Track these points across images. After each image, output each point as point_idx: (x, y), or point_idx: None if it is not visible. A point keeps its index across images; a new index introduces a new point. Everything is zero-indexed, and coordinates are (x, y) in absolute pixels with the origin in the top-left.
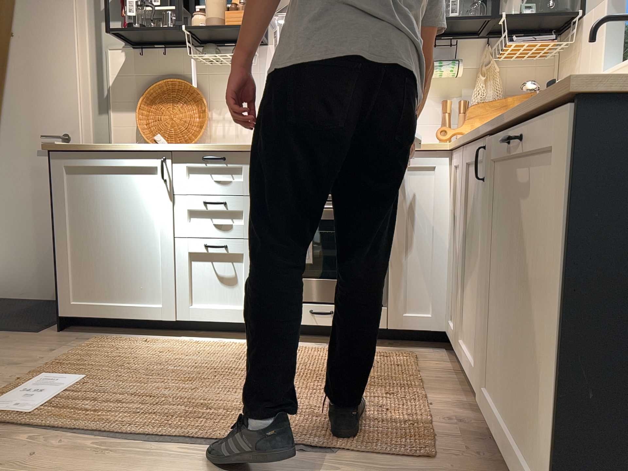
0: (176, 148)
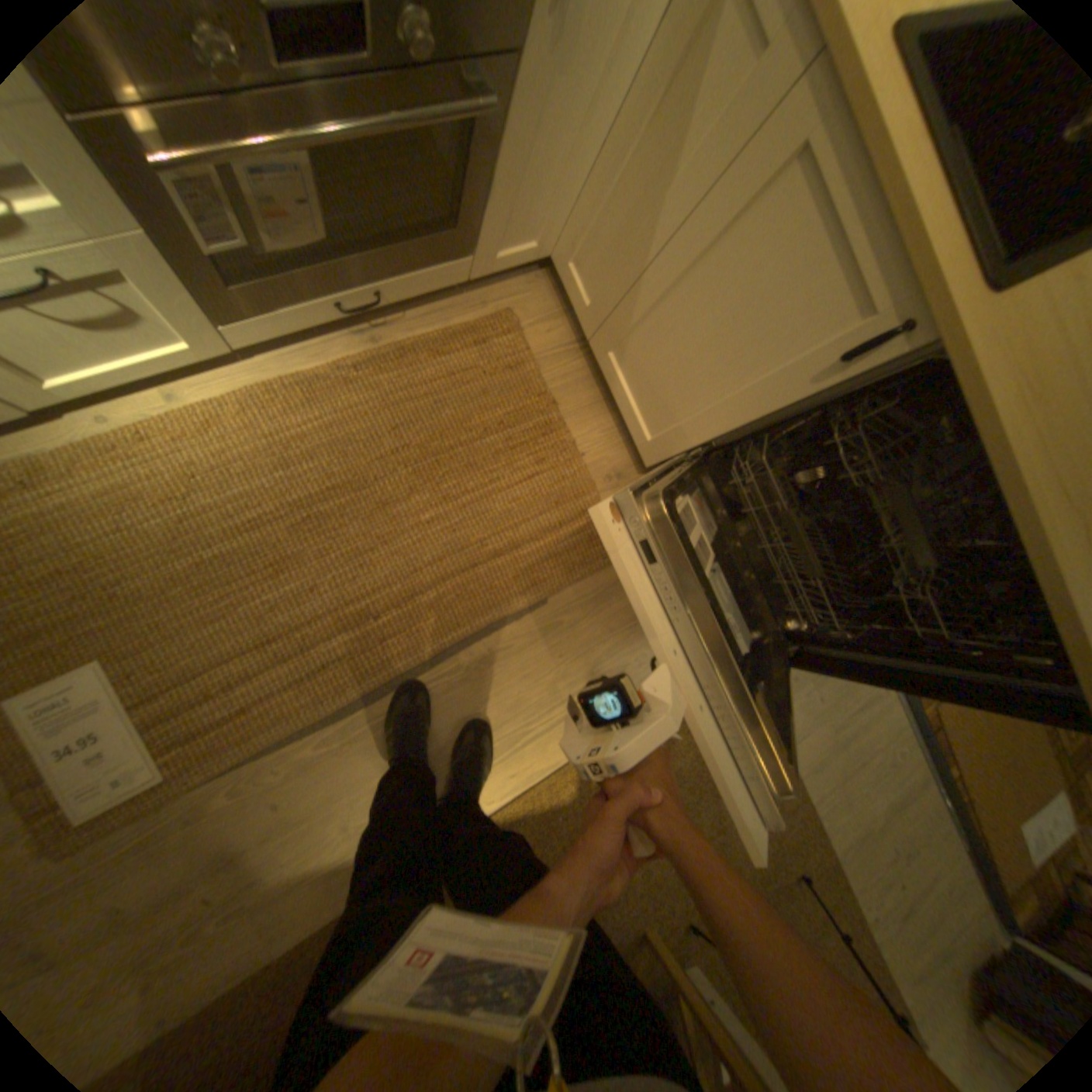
0: None
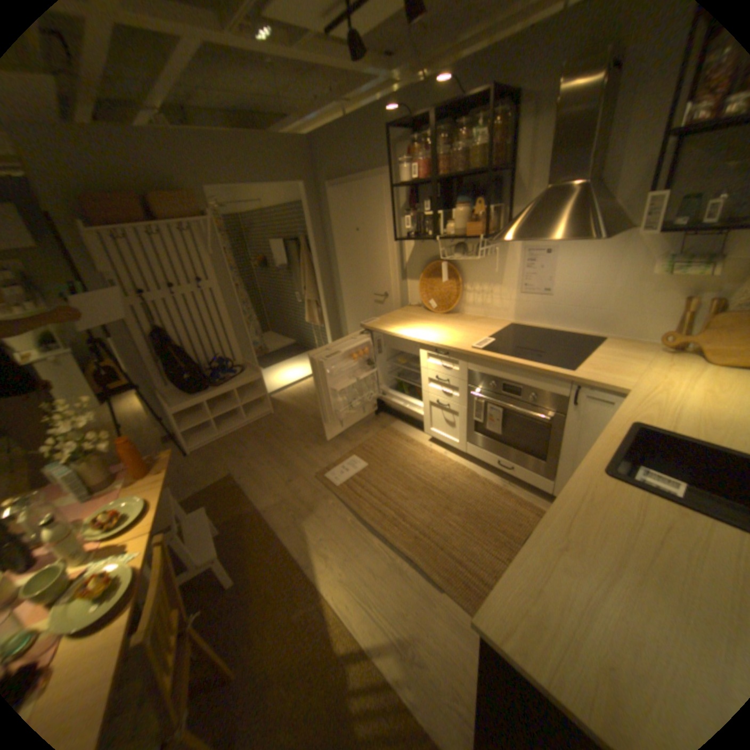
0: (419, 342)
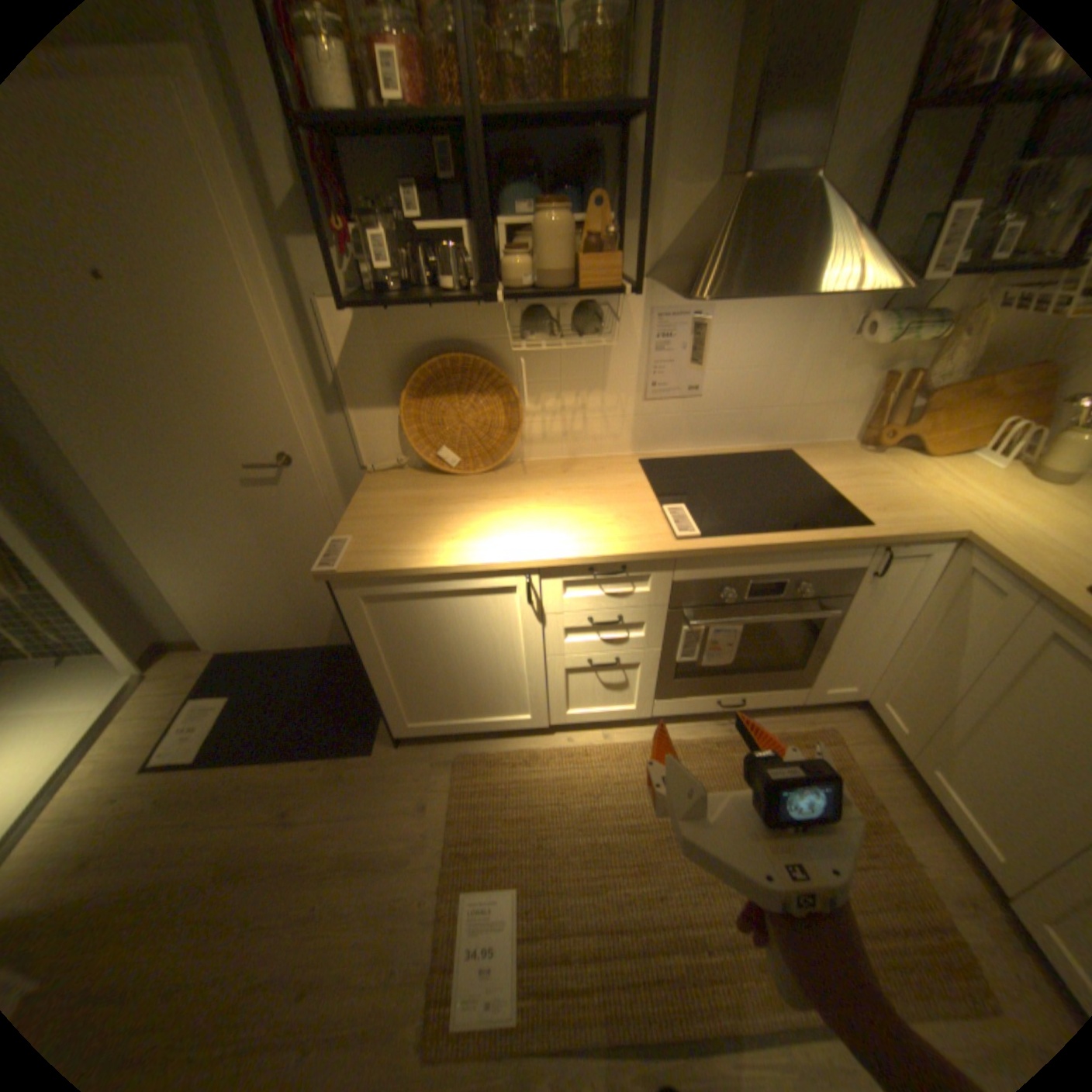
0: (550, 562)
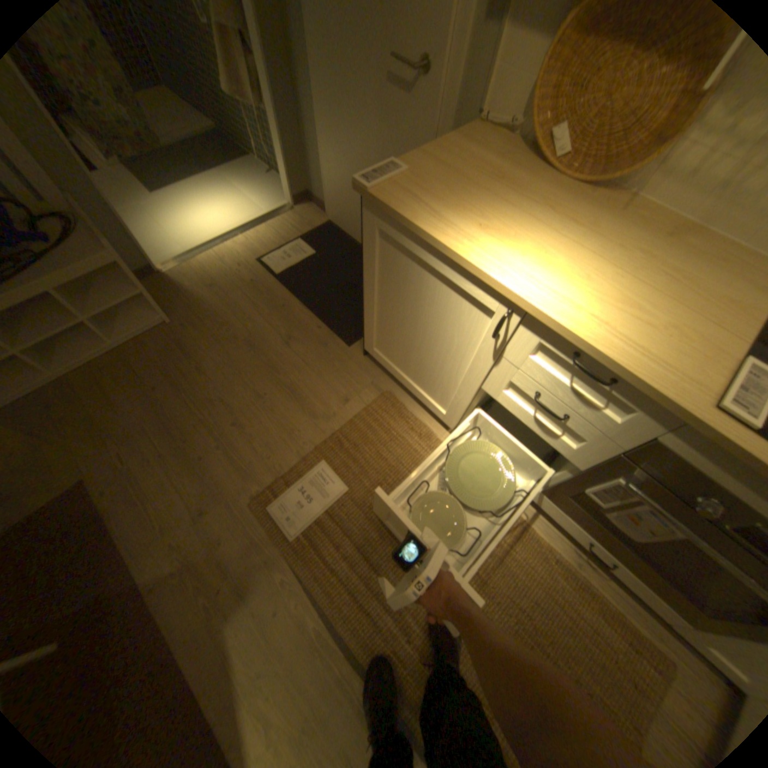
0: (542, 316)
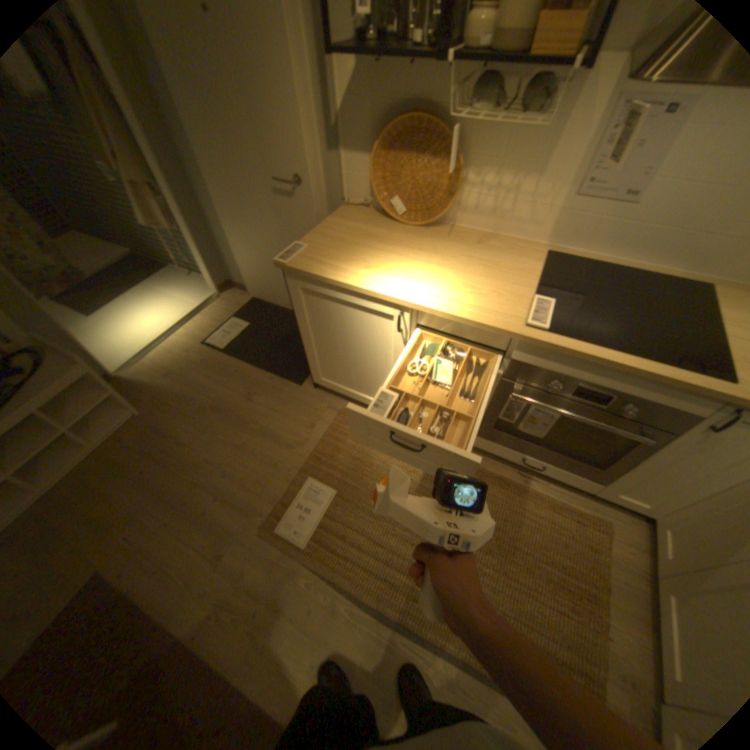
0: (418, 308)
